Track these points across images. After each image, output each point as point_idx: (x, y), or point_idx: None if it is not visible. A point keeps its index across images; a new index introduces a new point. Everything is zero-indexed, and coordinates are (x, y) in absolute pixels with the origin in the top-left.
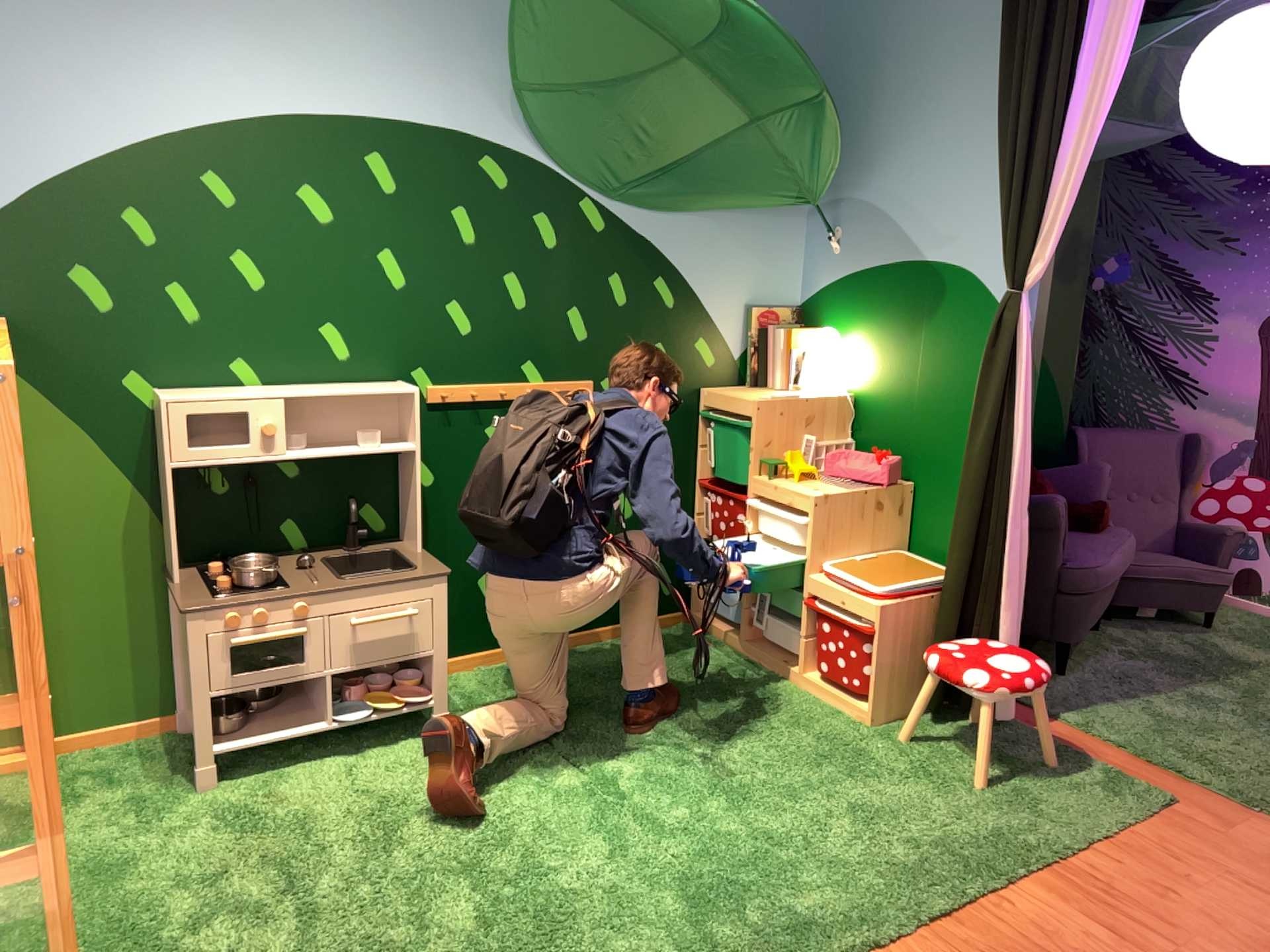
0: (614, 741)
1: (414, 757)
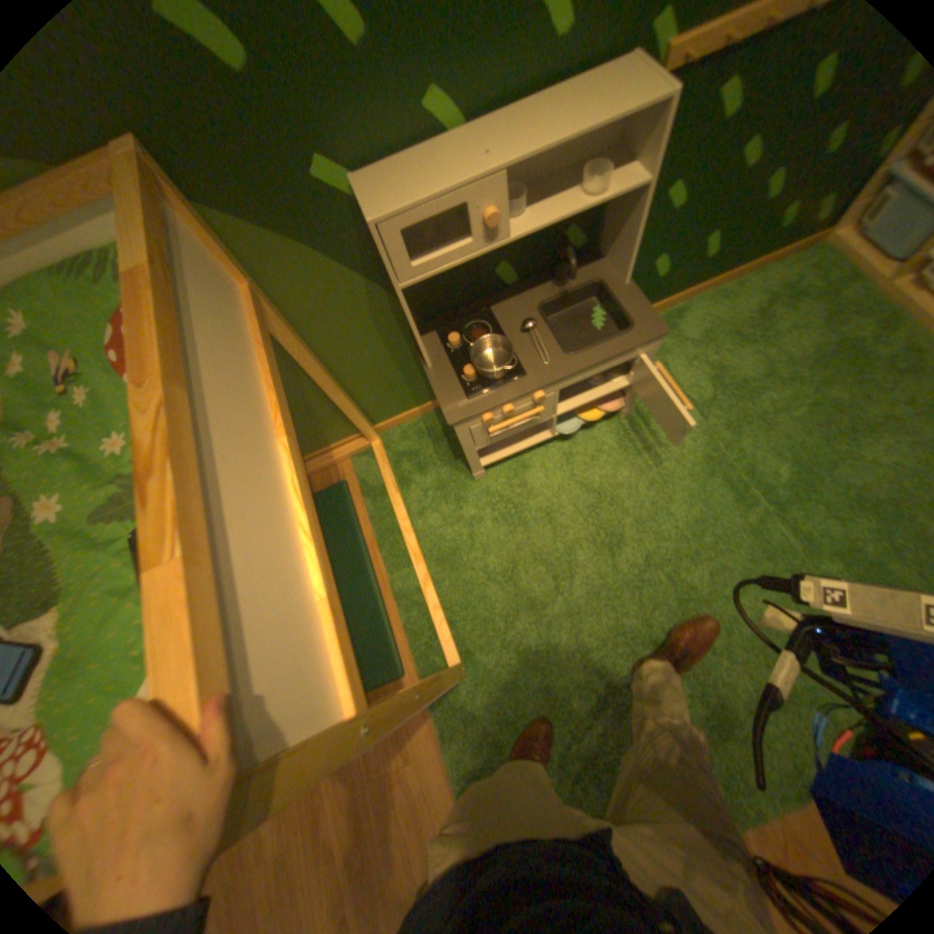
0: (767, 438)
1: (607, 451)
